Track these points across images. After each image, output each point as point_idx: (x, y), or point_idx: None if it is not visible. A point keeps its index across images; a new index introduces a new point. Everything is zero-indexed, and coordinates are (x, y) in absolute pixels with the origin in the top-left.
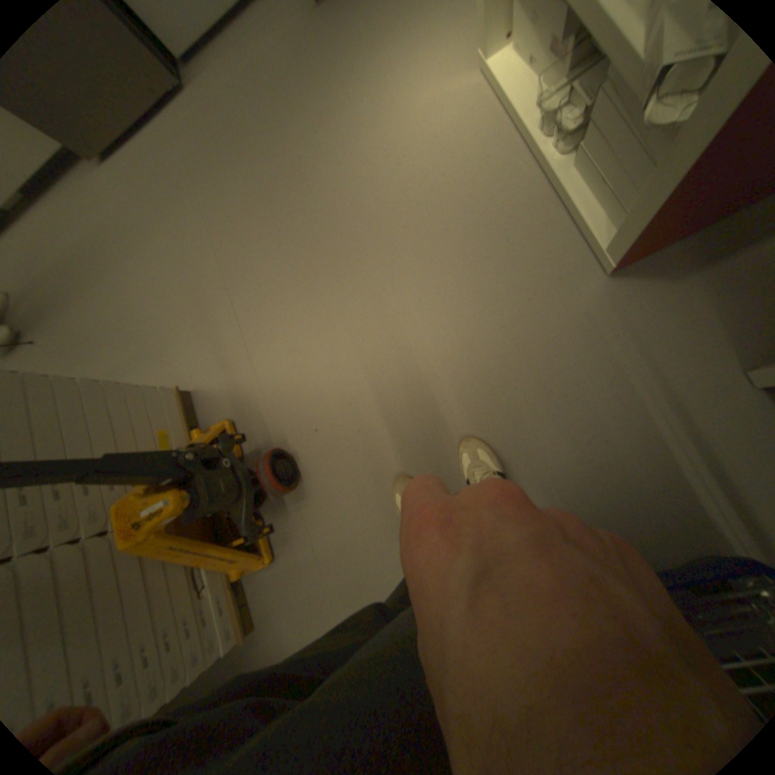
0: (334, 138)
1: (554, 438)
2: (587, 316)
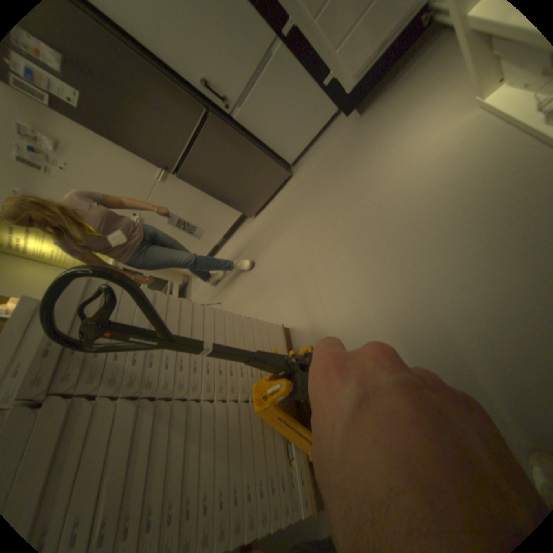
0: (375, 175)
1: None
2: None
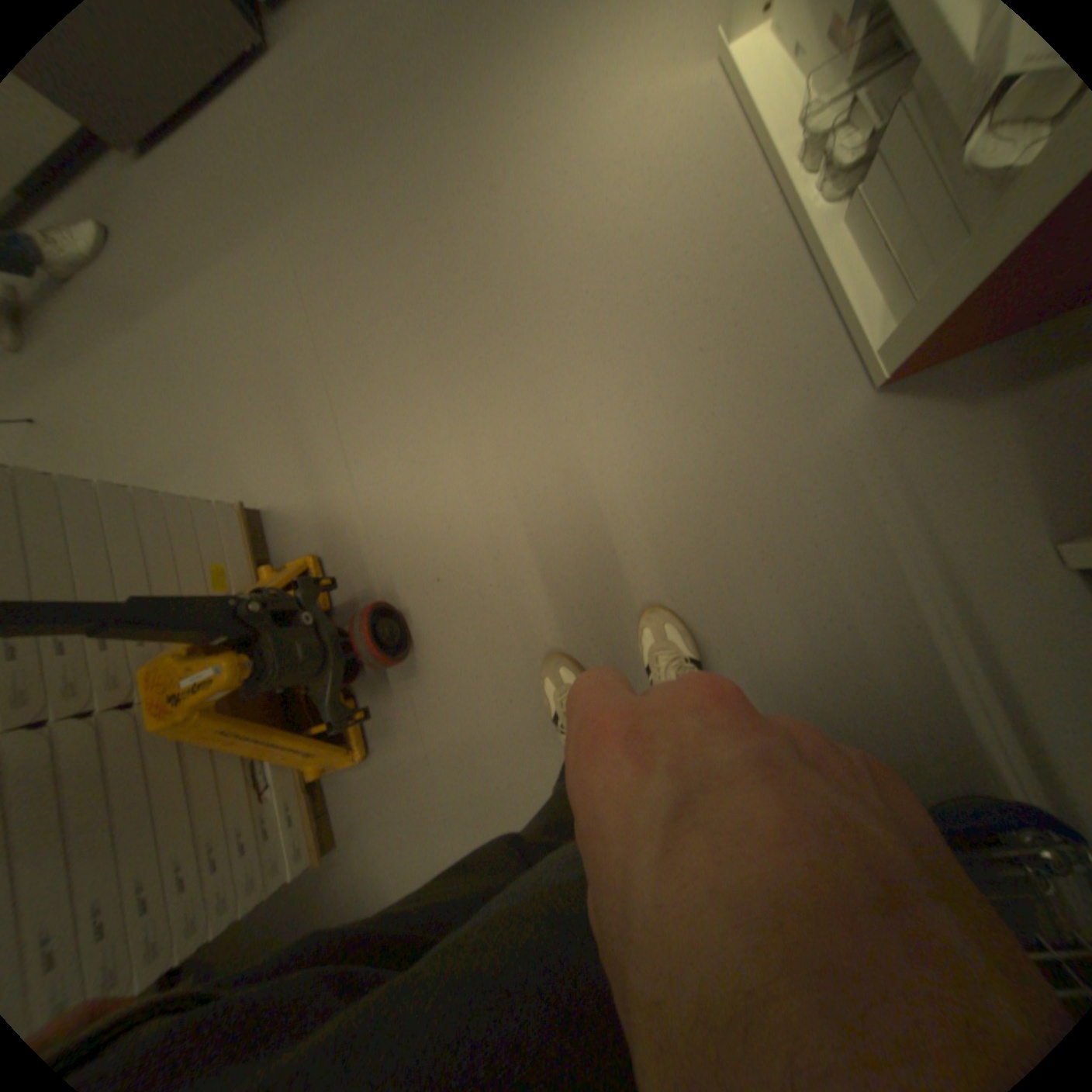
0: (491, 148)
1: (775, 617)
2: (839, 446)
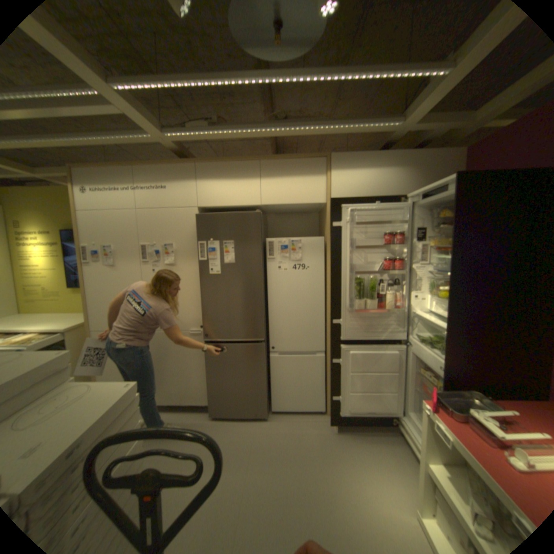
0: (331, 499)
1: None
2: None
